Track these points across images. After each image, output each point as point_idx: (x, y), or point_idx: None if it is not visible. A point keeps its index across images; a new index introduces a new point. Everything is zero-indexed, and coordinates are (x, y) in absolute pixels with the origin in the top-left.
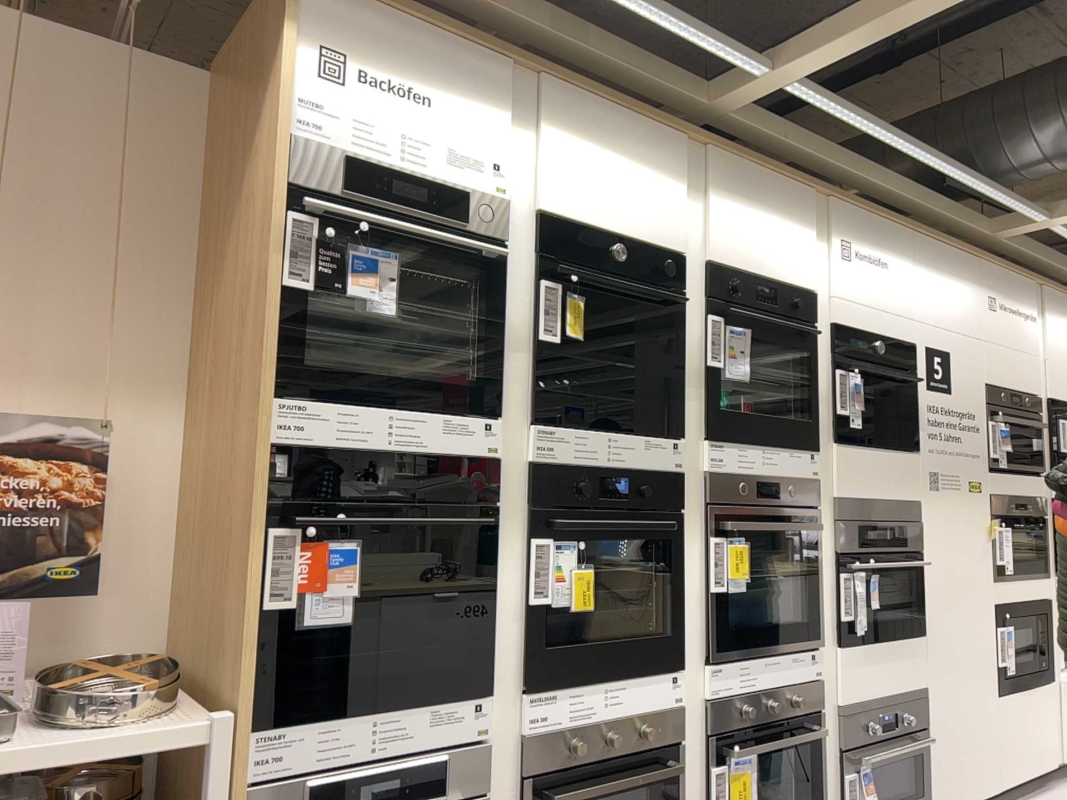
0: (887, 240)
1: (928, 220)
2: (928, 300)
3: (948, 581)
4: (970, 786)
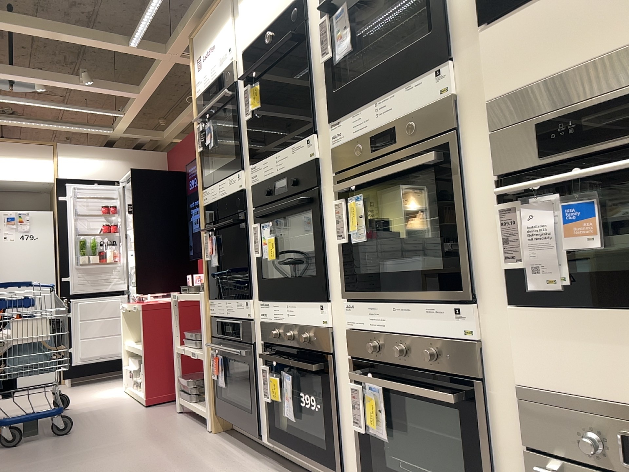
0: None
1: None
2: None
3: None
4: None
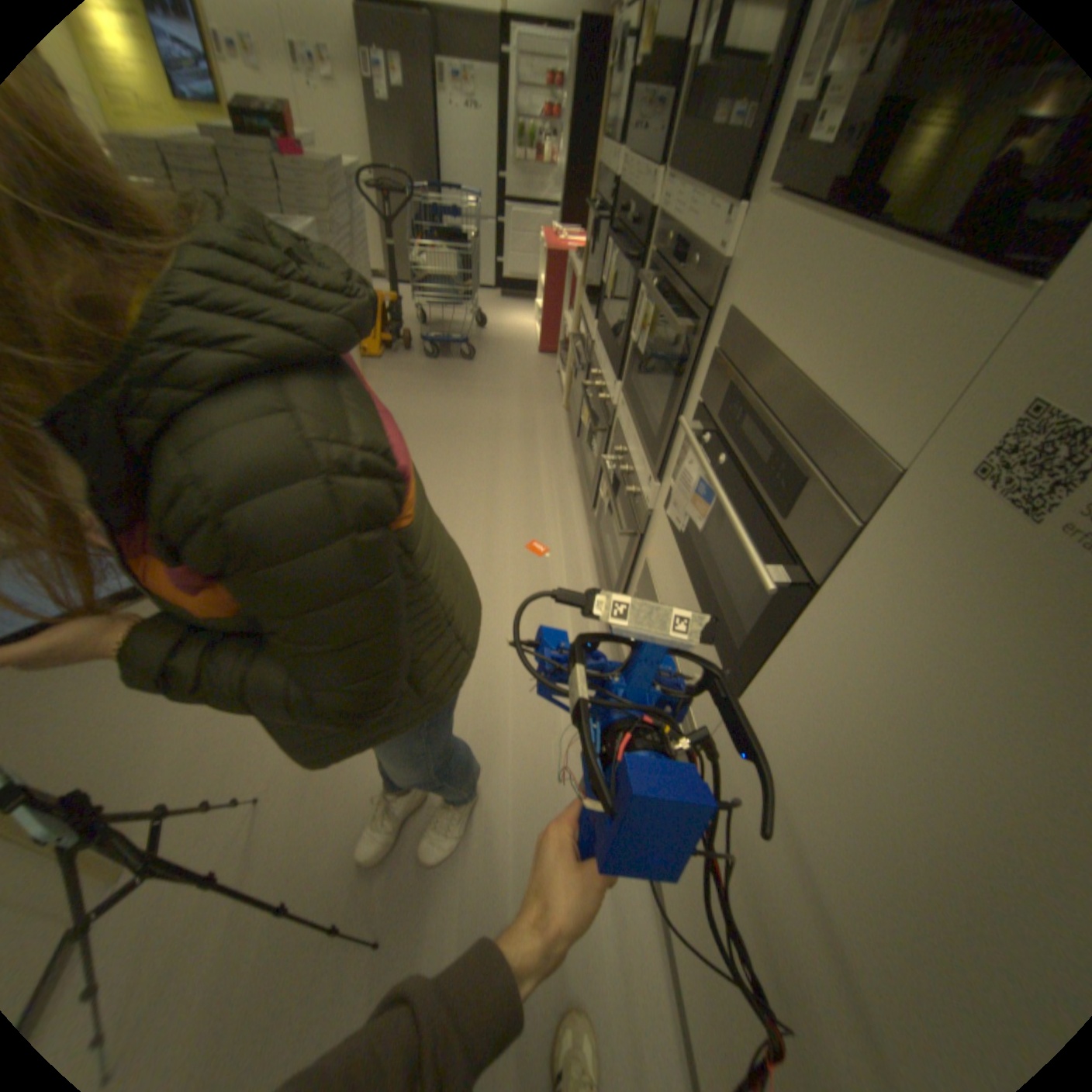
0: None
1: None
2: None
3: (847, 768)
4: (688, 970)
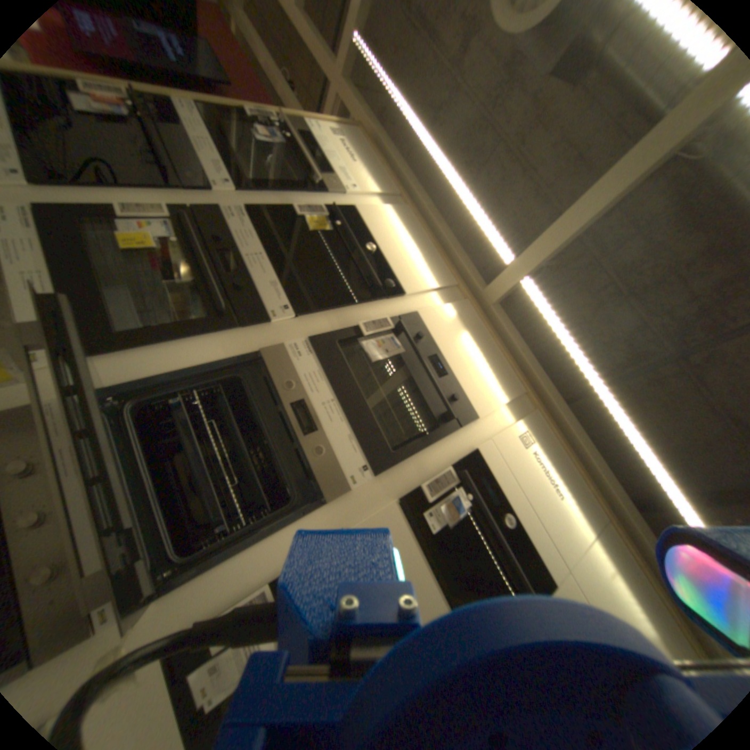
0: (577, 491)
1: (642, 558)
2: (600, 586)
3: None
4: None
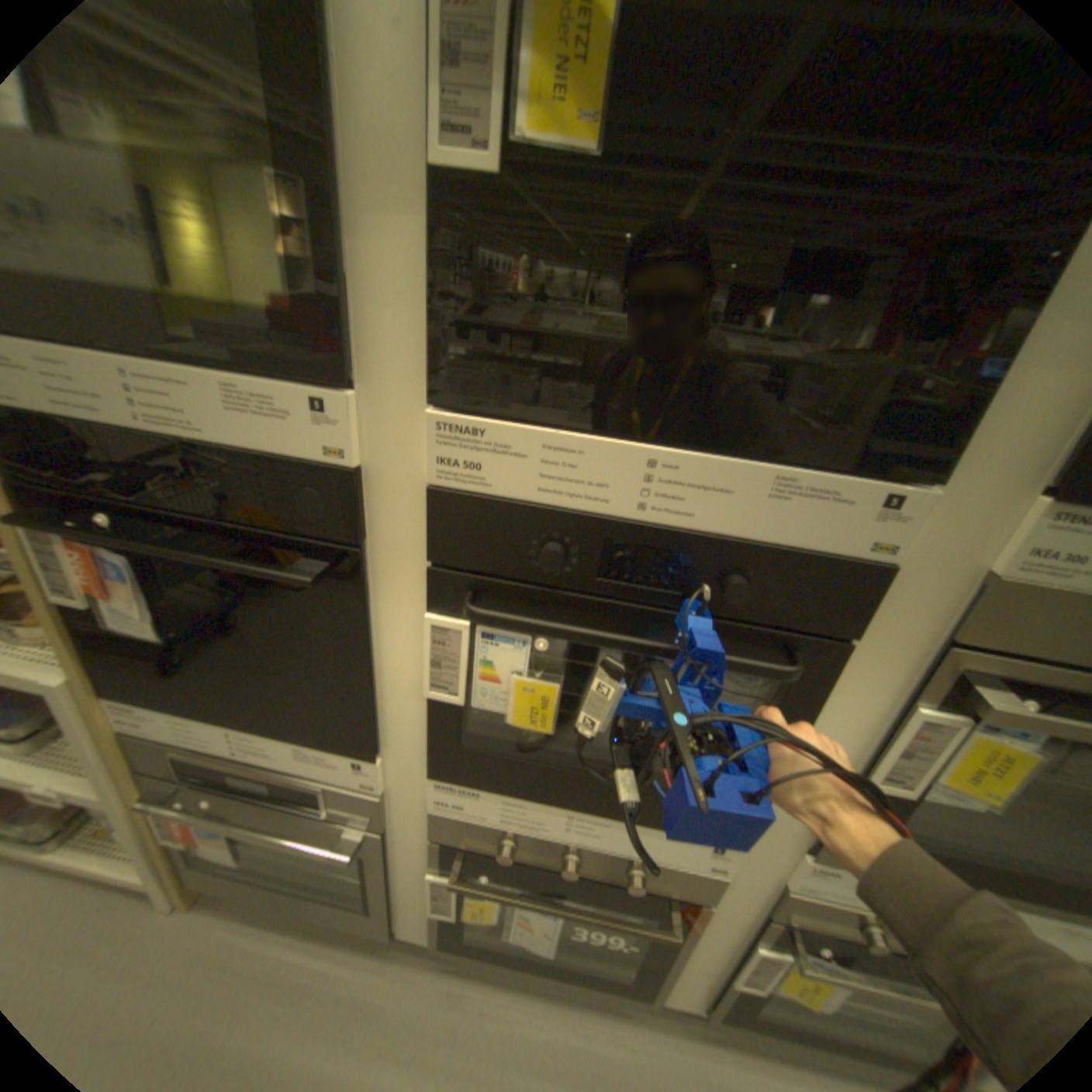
0: None
1: None
2: None
3: None
4: None
